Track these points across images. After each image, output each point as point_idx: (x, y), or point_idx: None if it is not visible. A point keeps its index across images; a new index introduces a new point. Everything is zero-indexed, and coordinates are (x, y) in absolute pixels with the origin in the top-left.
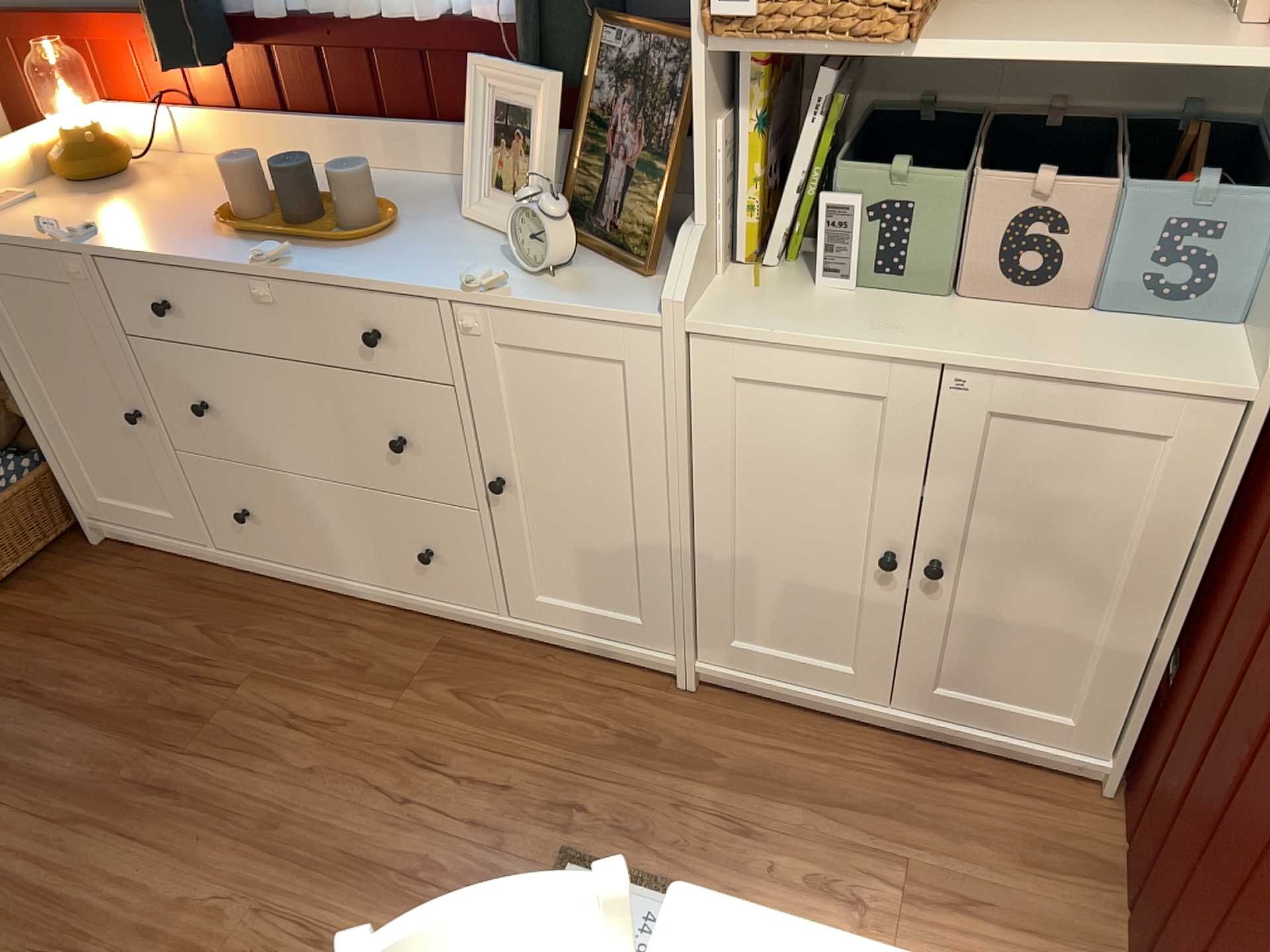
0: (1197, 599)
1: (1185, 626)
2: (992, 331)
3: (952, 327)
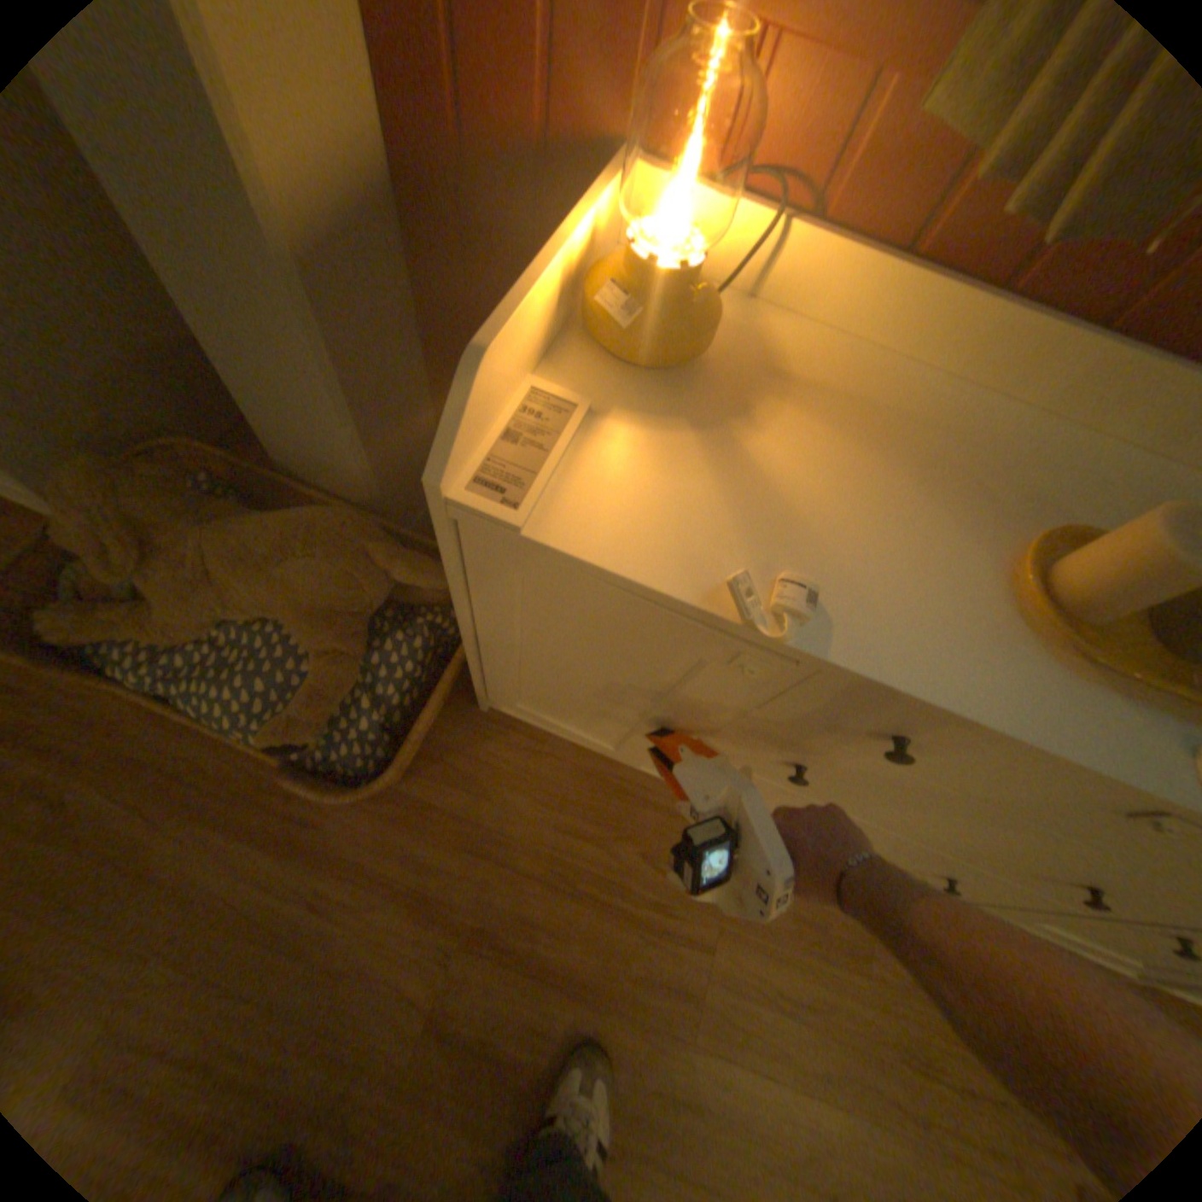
0: None
1: None
2: None
3: None
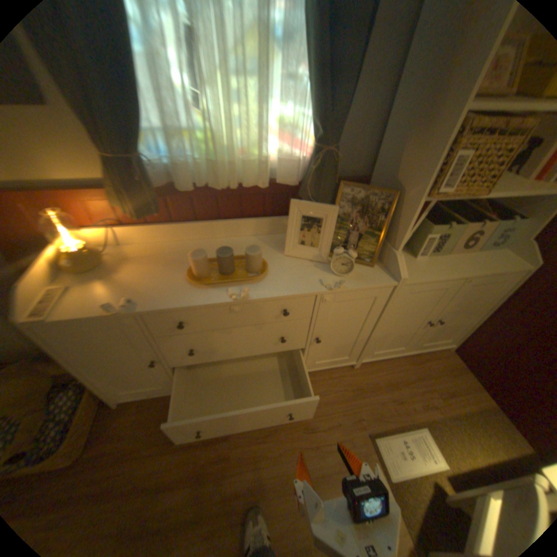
0: (498, 312)
1: (492, 317)
2: (470, 263)
3: (461, 264)
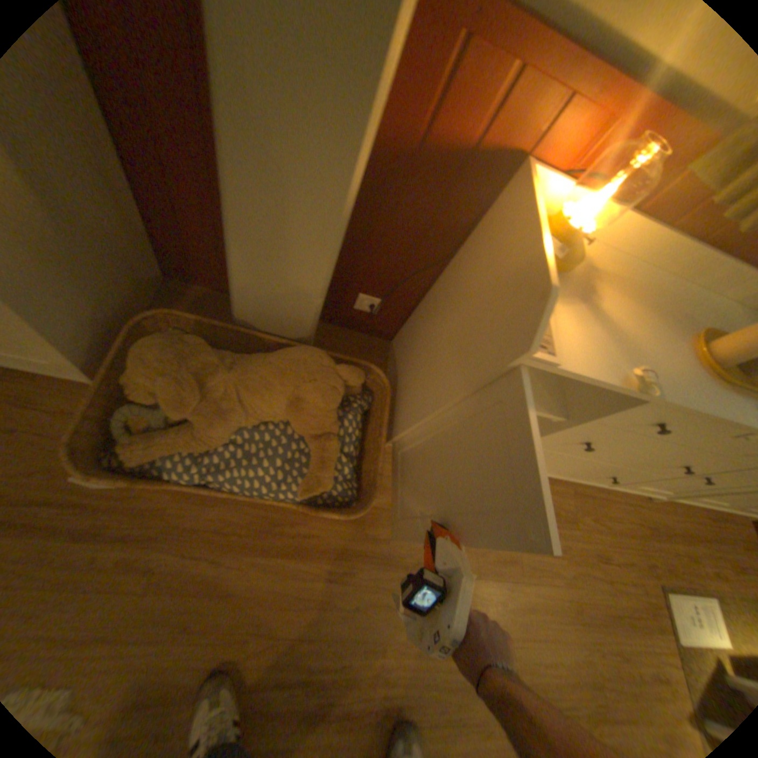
0: None
1: None
2: None
3: None
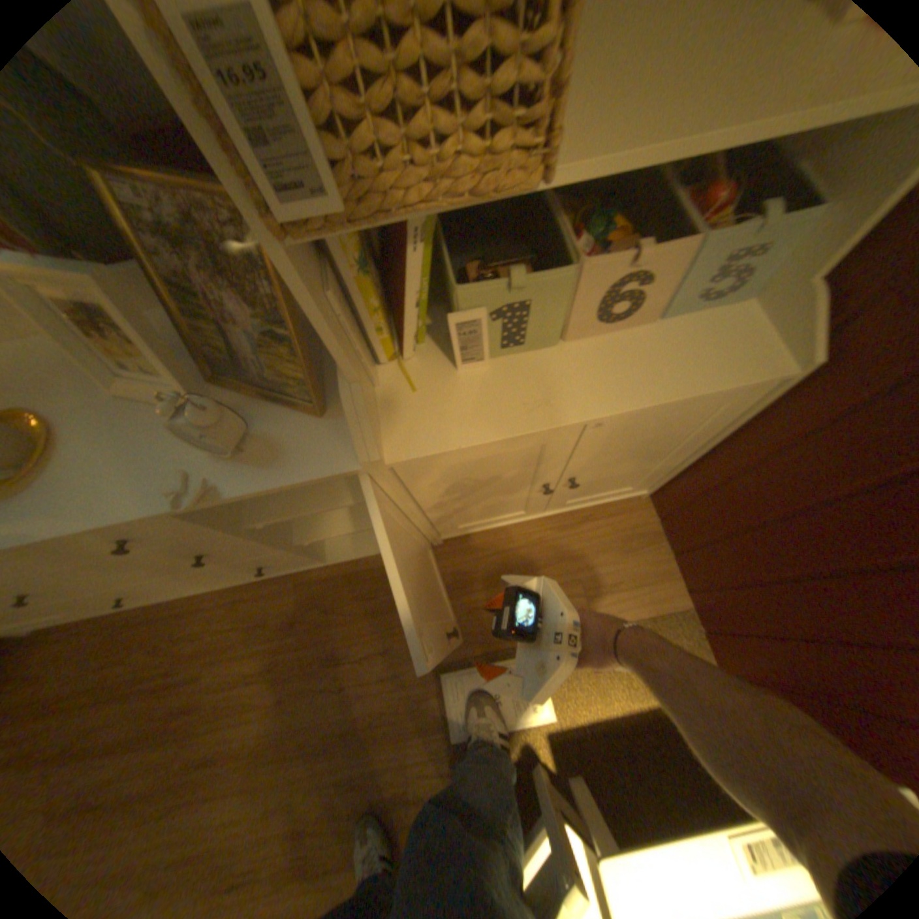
0: (719, 451)
1: (708, 459)
2: (610, 371)
3: (581, 378)
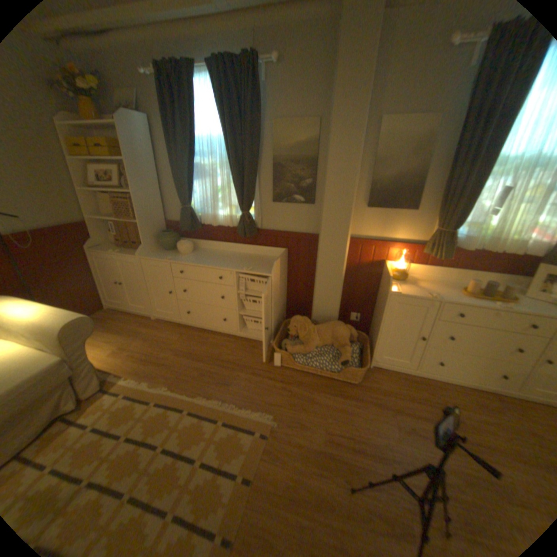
0: None
1: None
2: None
3: None
